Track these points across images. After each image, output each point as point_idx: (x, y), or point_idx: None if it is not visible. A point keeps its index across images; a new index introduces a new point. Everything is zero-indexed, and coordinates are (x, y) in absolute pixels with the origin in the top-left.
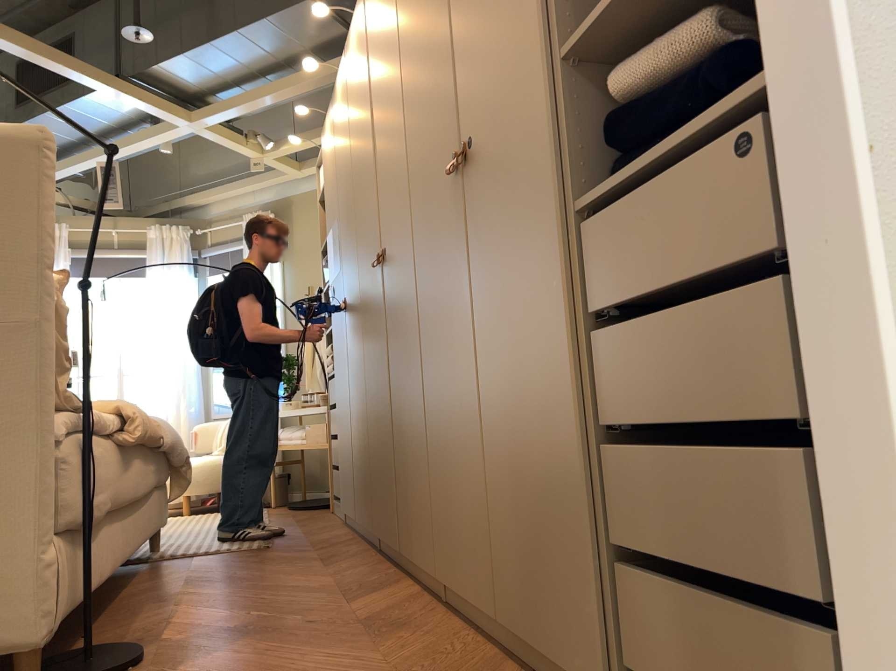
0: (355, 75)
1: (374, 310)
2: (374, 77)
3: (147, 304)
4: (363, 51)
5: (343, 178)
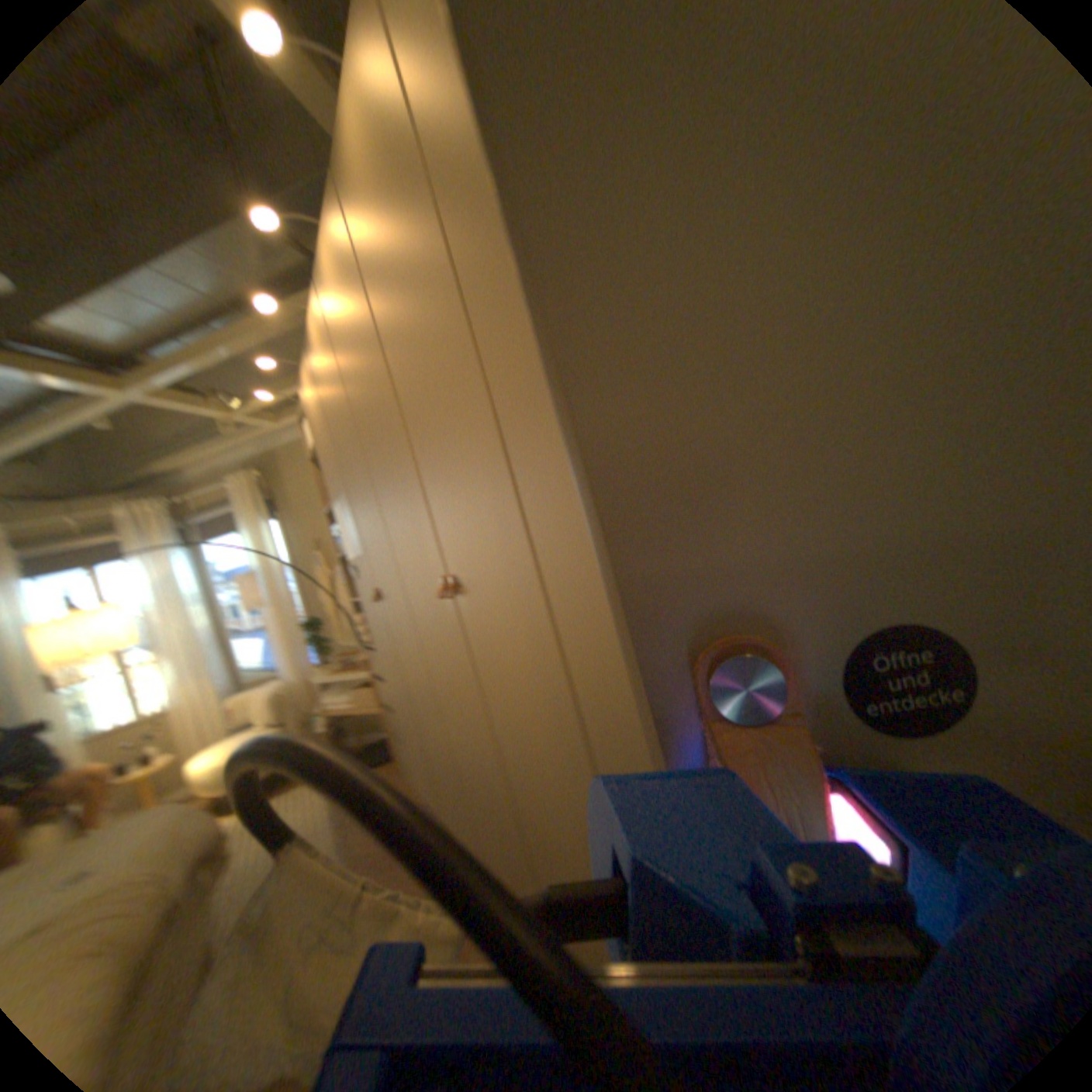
0: (333, 314)
1: (436, 640)
2: (373, 317)
3: (129, 585)
4: (342, 277)
5: (339, 448)
